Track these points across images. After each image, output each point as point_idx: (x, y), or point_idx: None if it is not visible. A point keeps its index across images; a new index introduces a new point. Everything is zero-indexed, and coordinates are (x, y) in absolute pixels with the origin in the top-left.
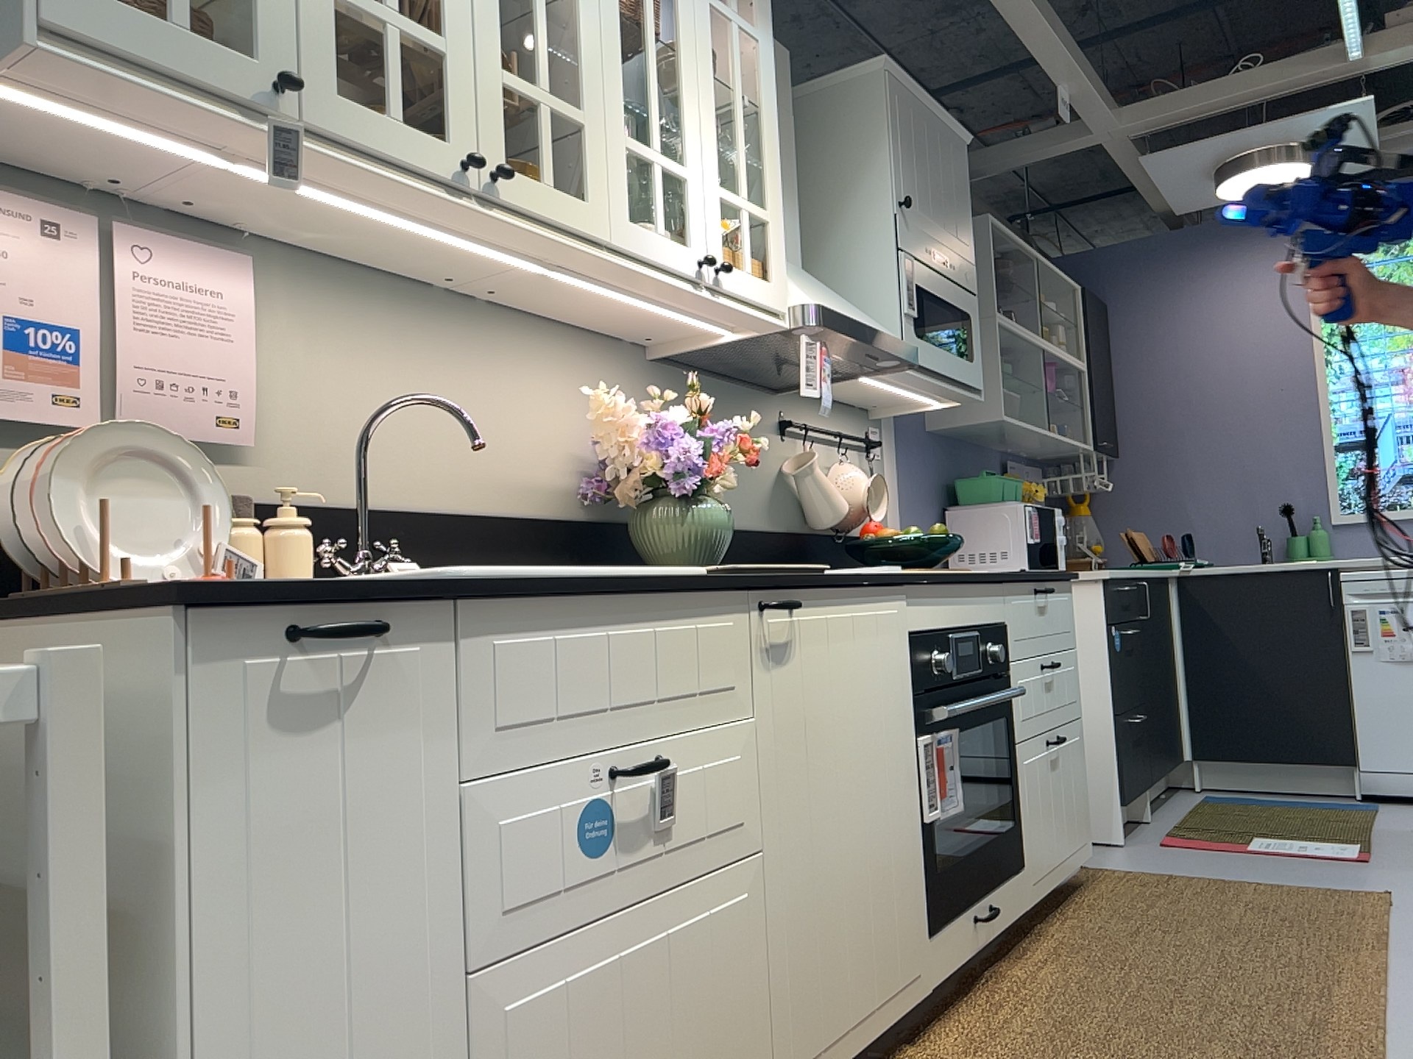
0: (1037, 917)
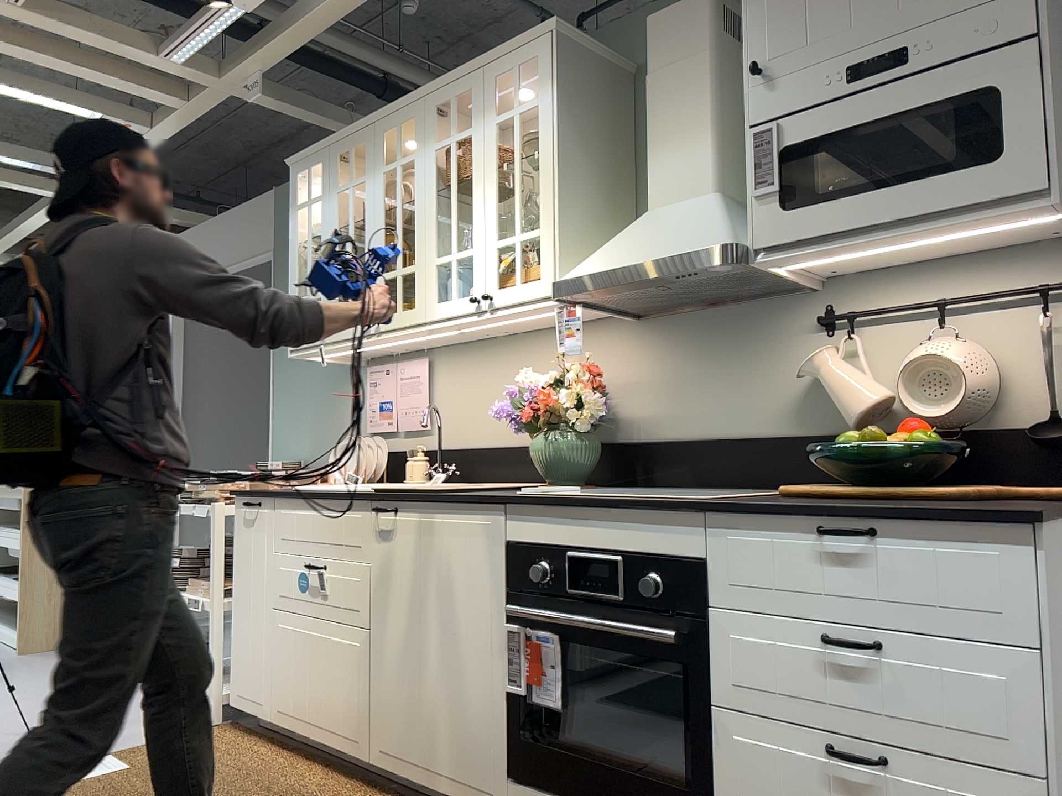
0: None
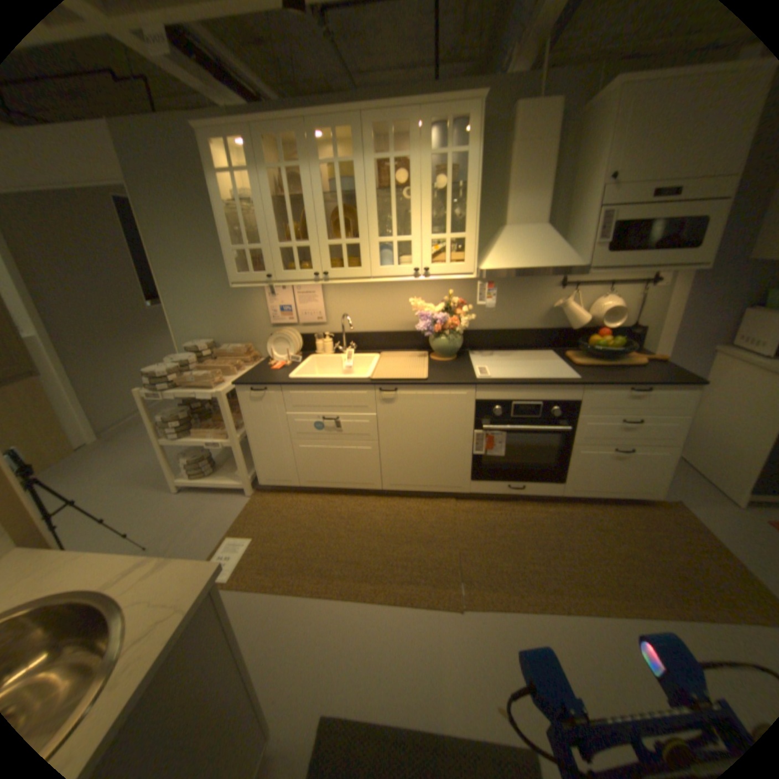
0: (593, 503)
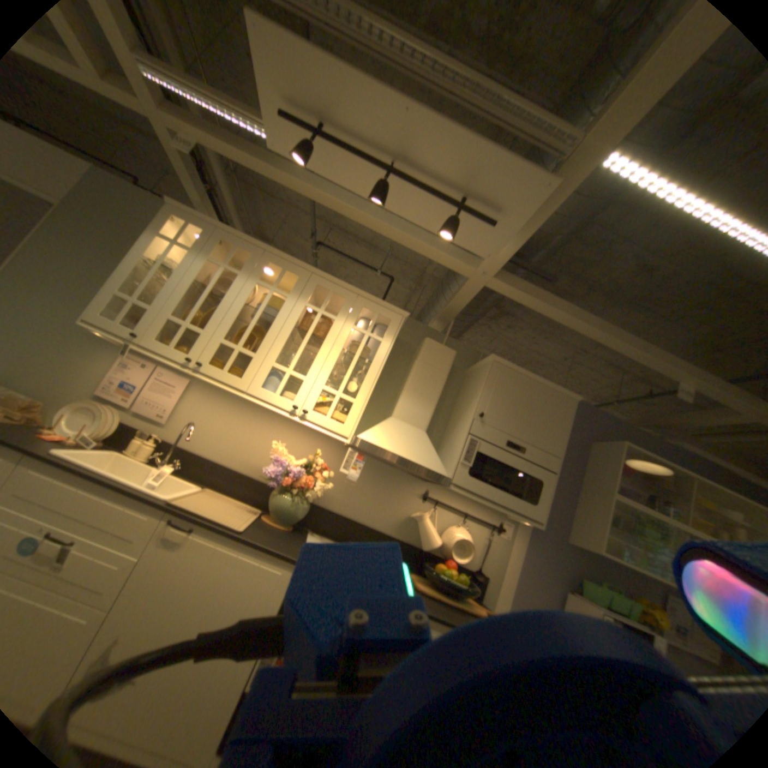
0: None
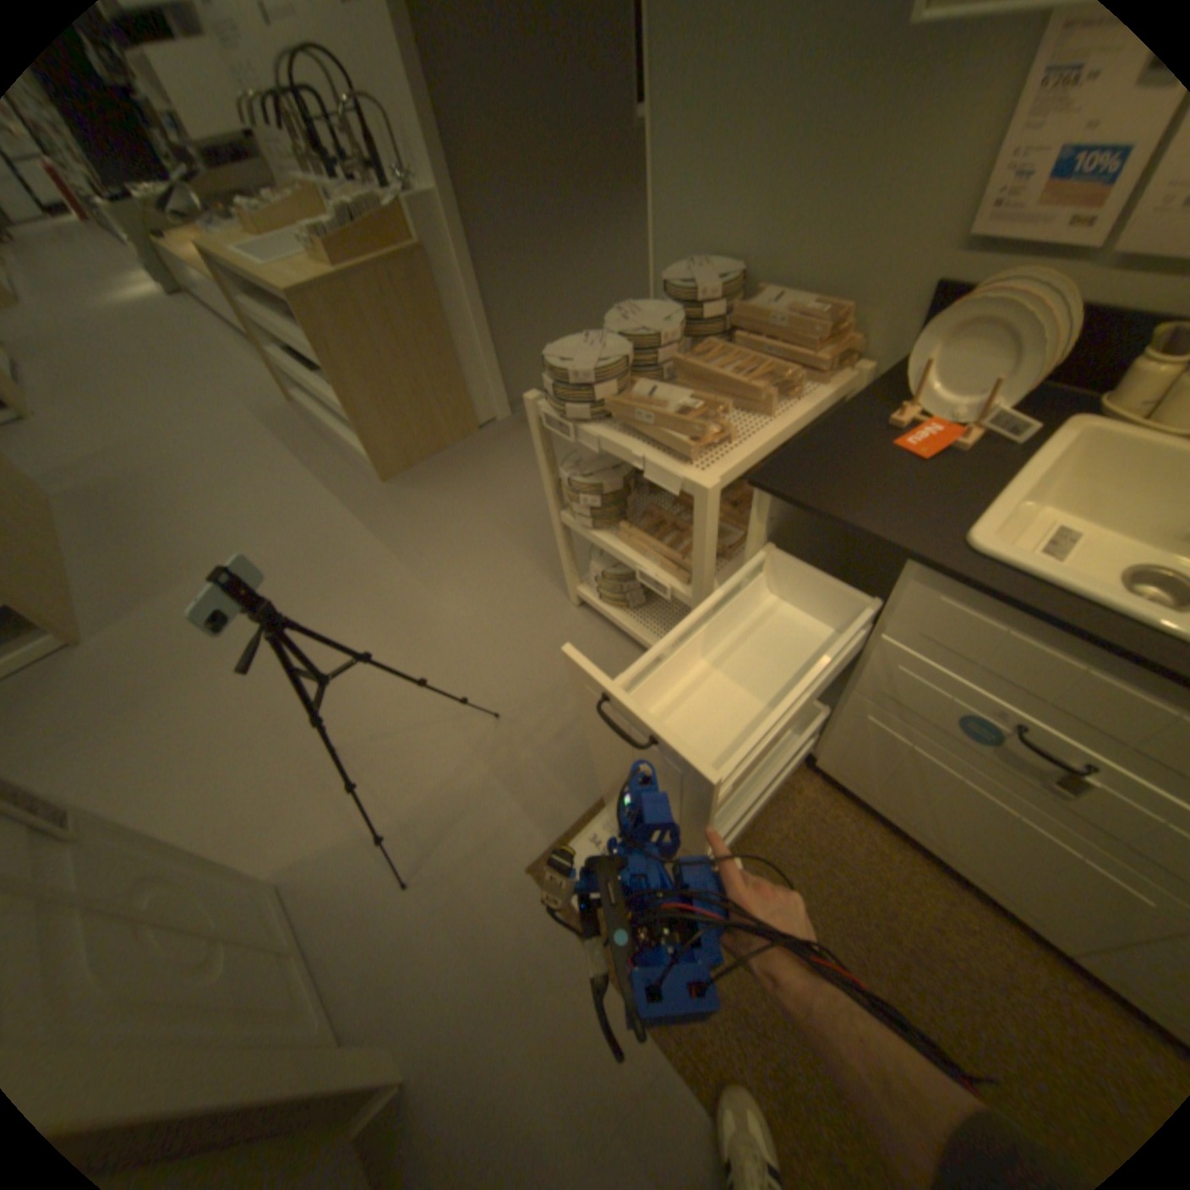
0: None
